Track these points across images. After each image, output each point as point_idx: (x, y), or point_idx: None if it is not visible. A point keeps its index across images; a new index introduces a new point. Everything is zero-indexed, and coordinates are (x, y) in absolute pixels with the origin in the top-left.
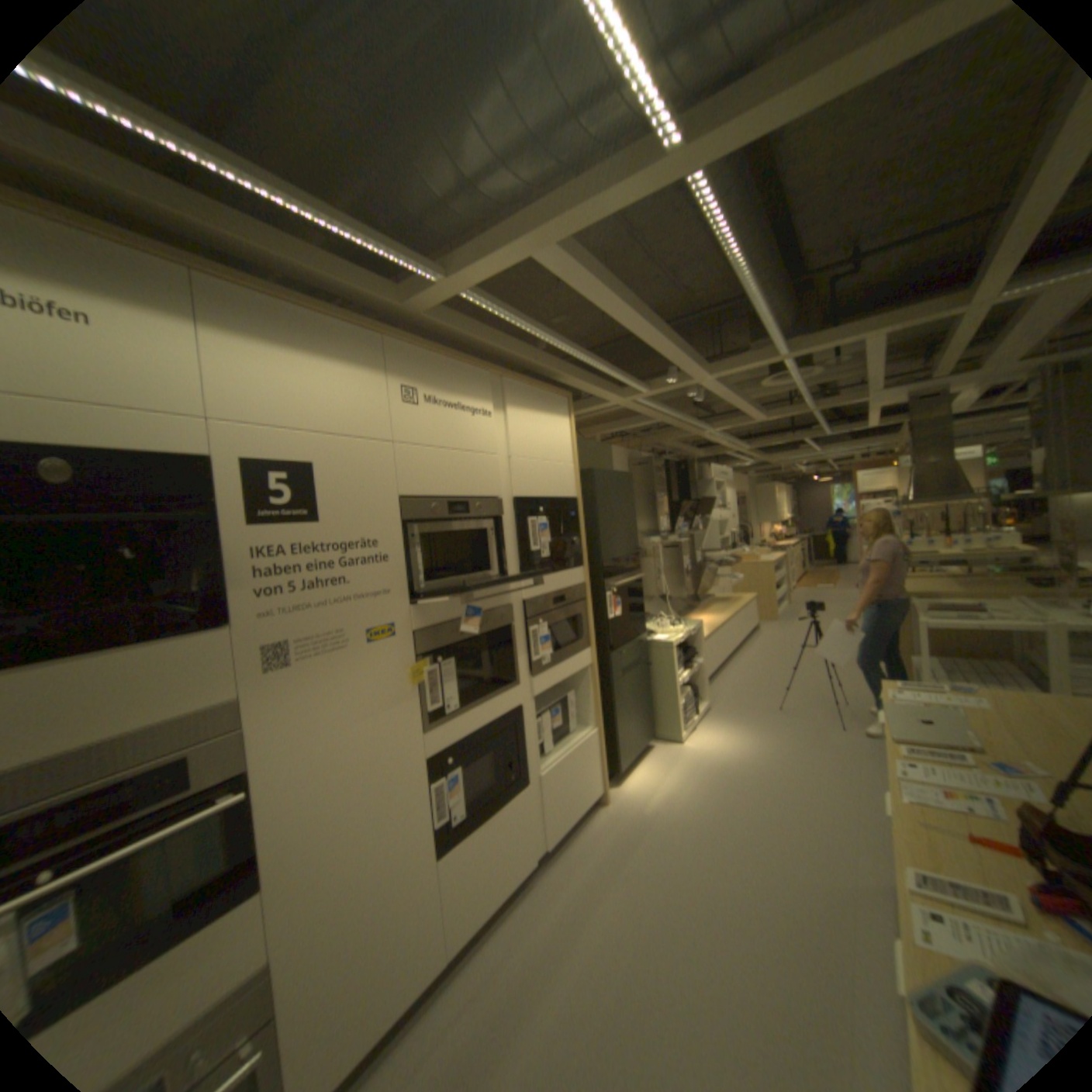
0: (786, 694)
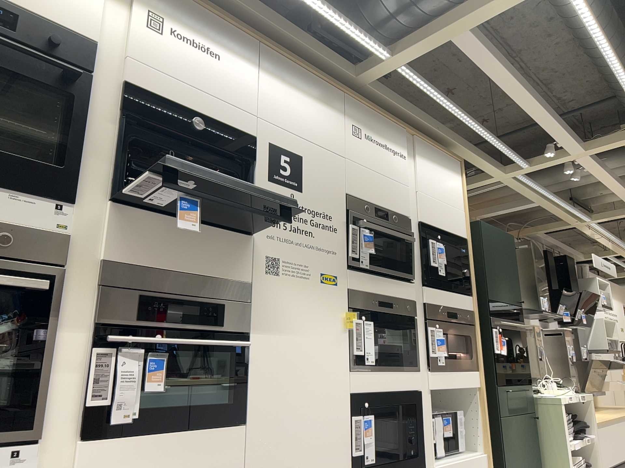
0: None
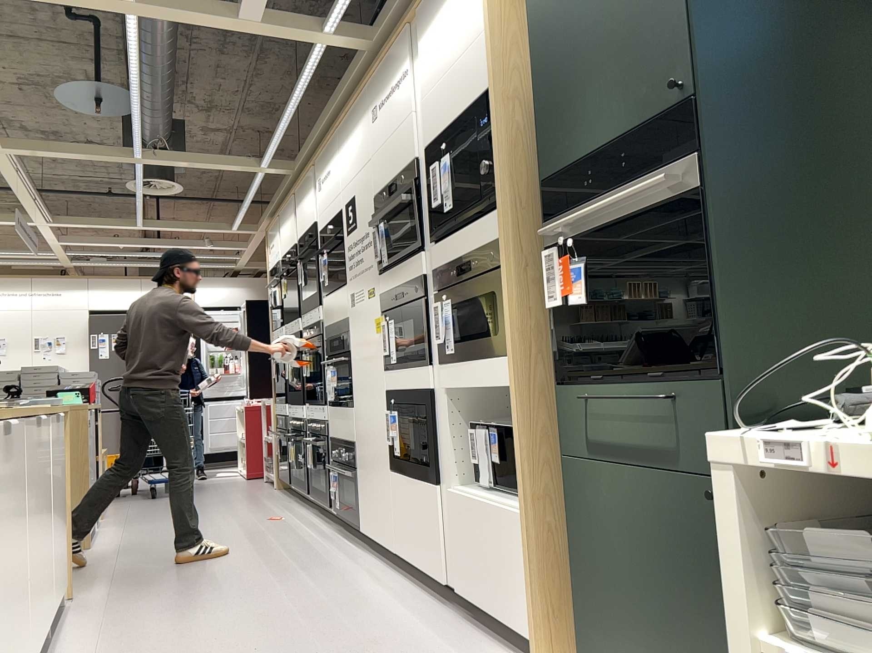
0: None
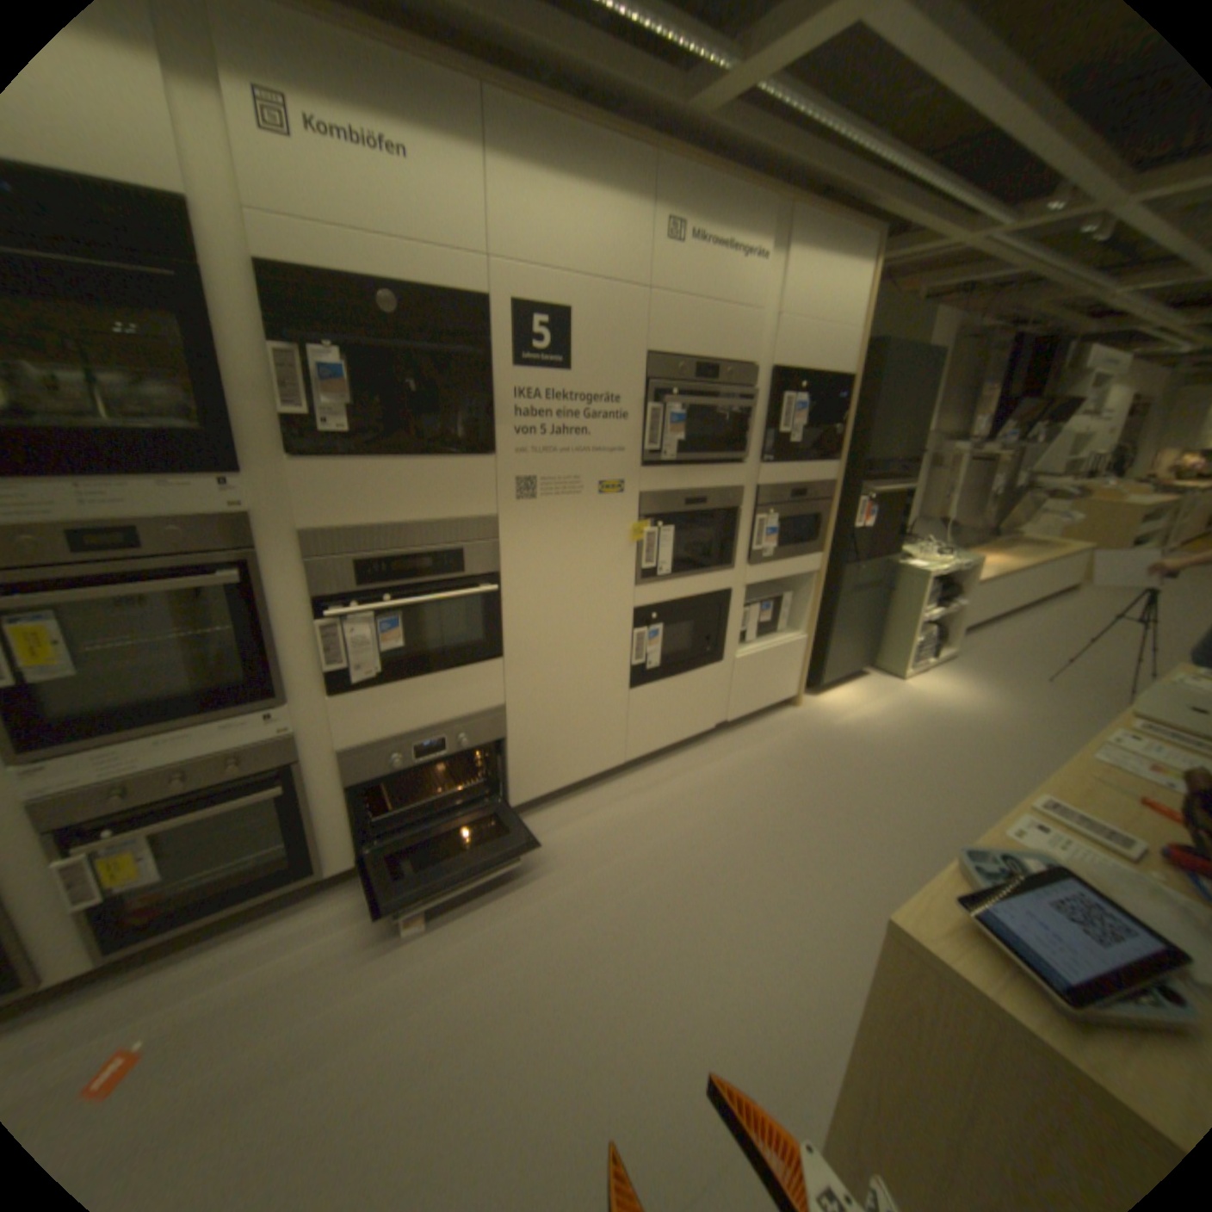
0: (1071, 668)
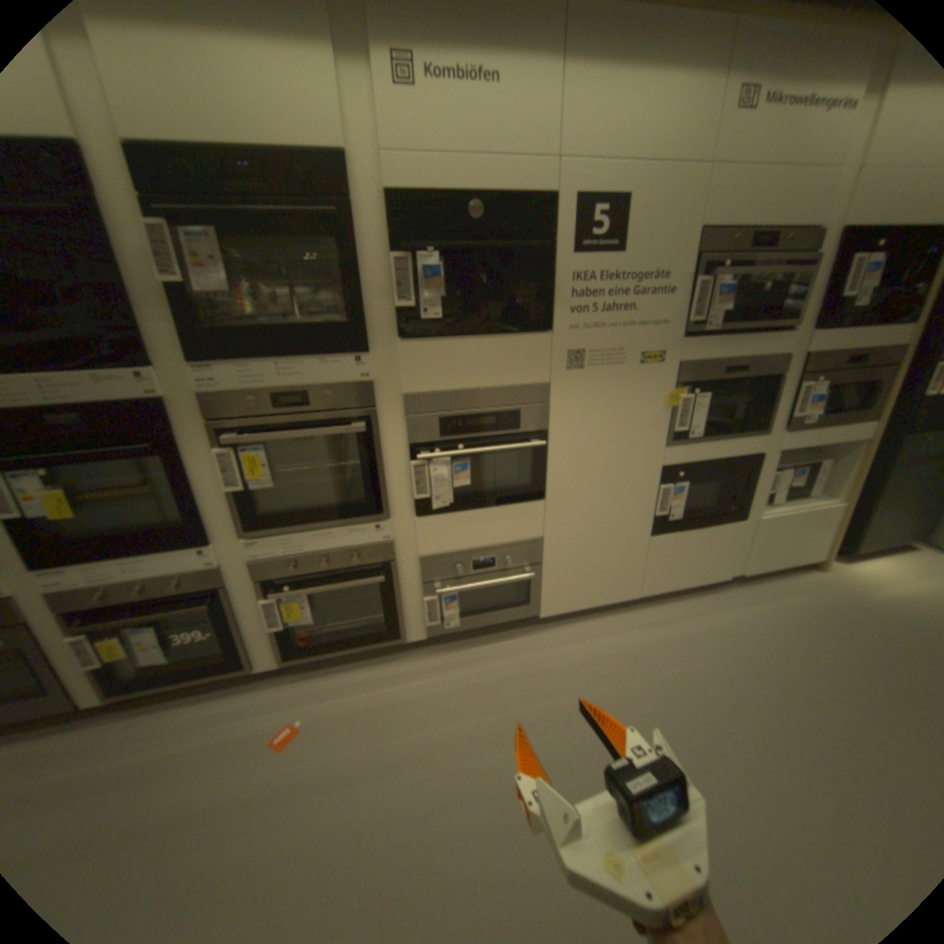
0: None
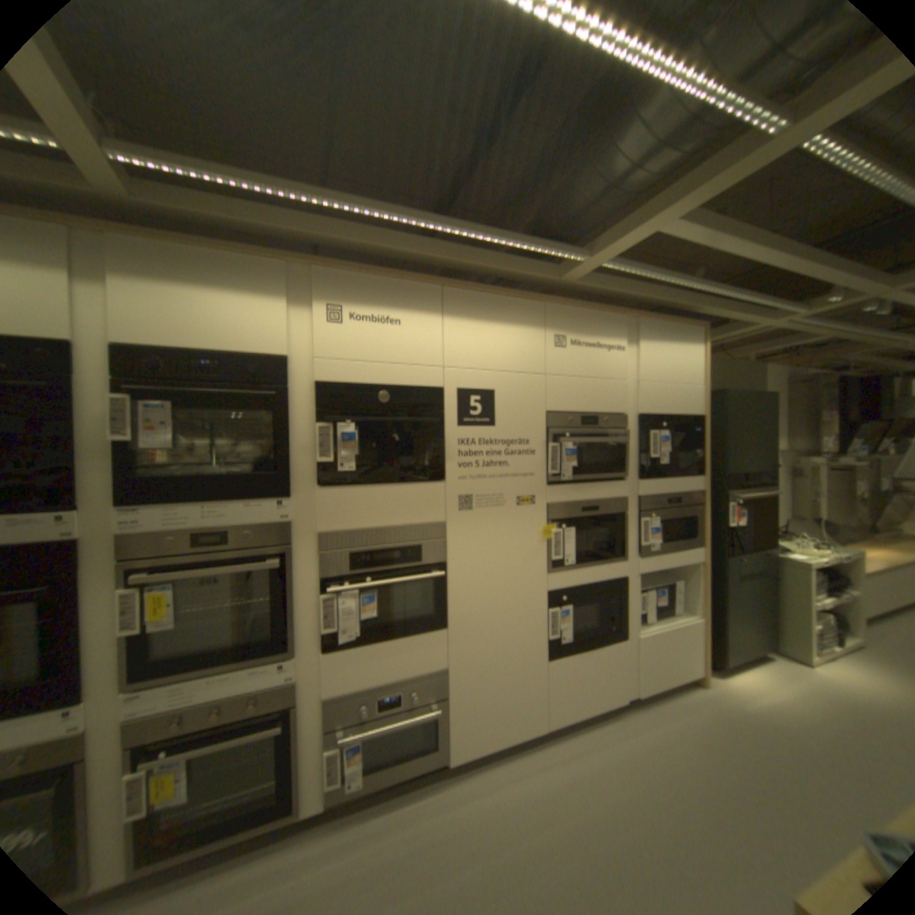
0: None
